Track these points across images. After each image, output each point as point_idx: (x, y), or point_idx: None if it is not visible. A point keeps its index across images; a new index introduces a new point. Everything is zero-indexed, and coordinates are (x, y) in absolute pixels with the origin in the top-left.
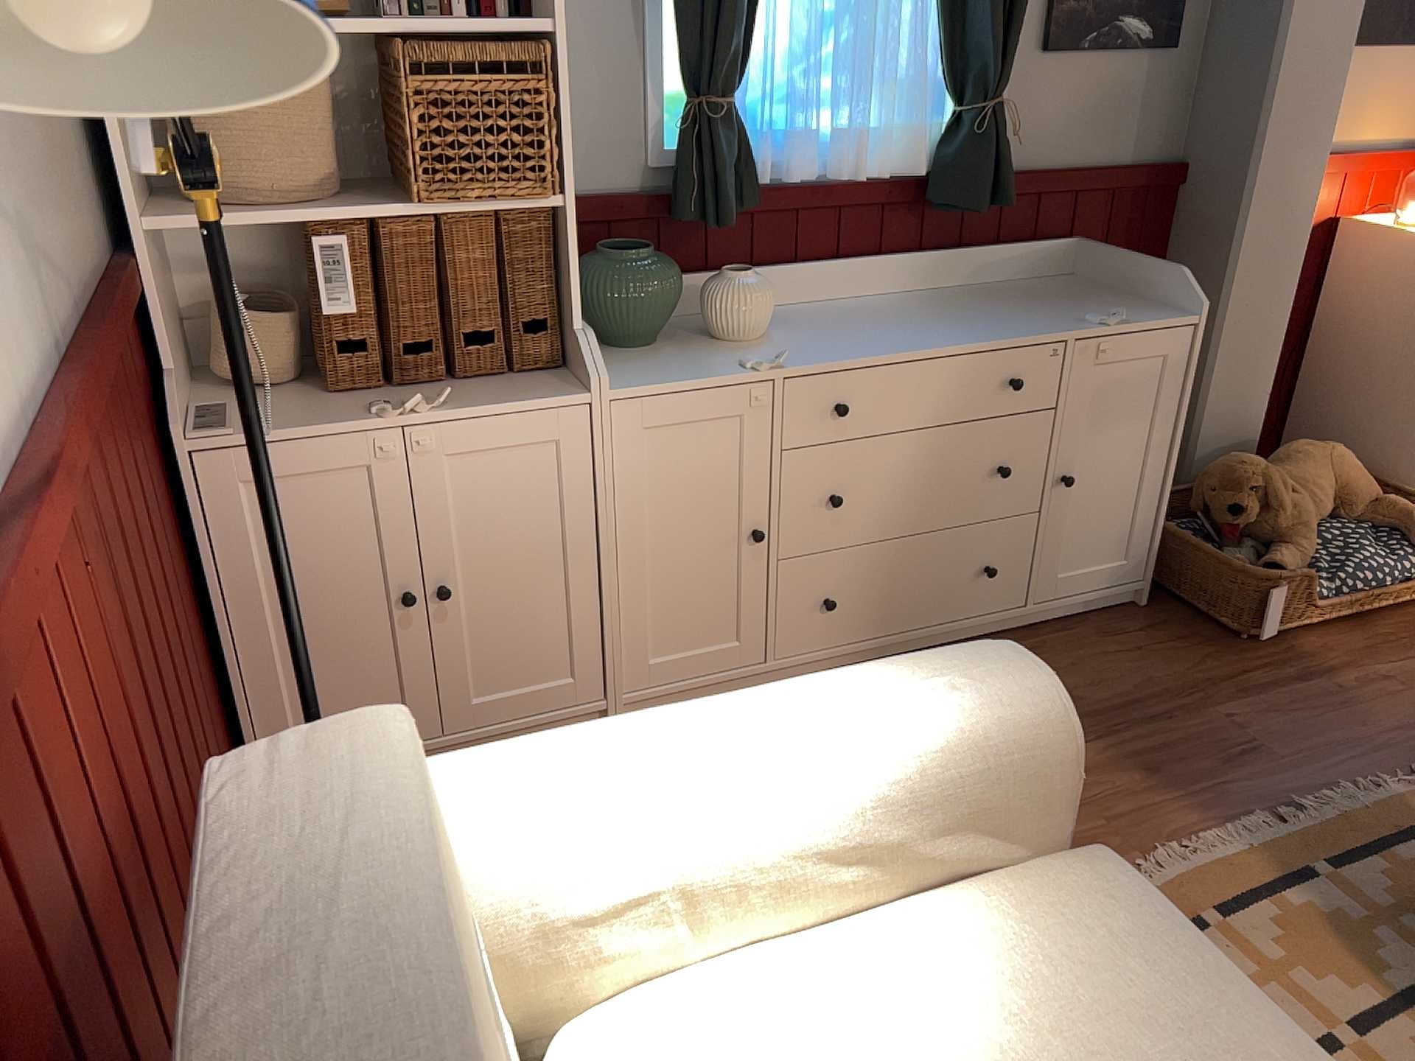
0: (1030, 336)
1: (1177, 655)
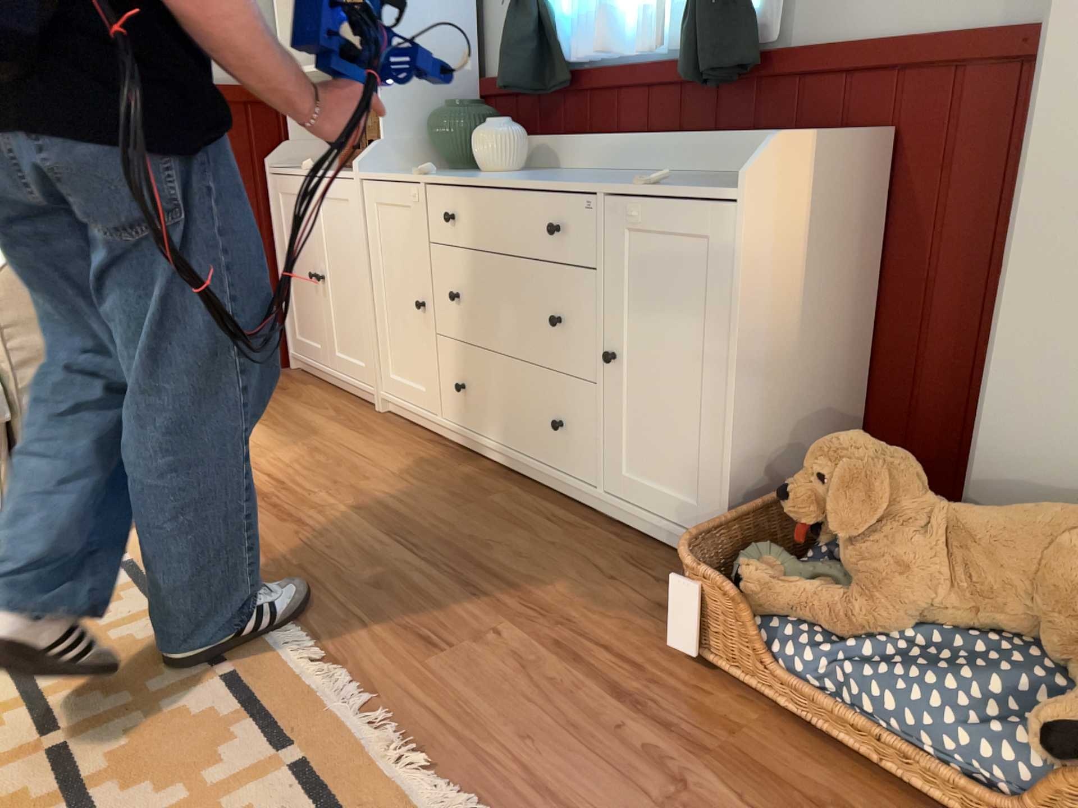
0: (577, 184)
1: (613, 601)
